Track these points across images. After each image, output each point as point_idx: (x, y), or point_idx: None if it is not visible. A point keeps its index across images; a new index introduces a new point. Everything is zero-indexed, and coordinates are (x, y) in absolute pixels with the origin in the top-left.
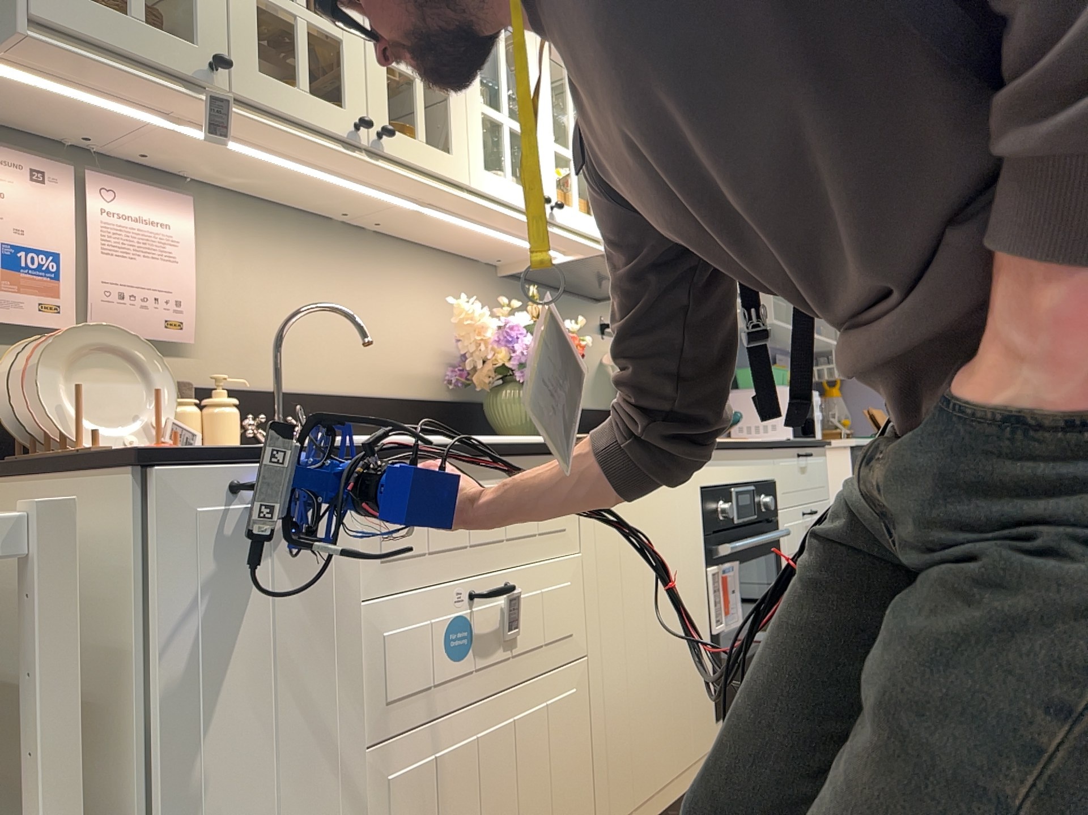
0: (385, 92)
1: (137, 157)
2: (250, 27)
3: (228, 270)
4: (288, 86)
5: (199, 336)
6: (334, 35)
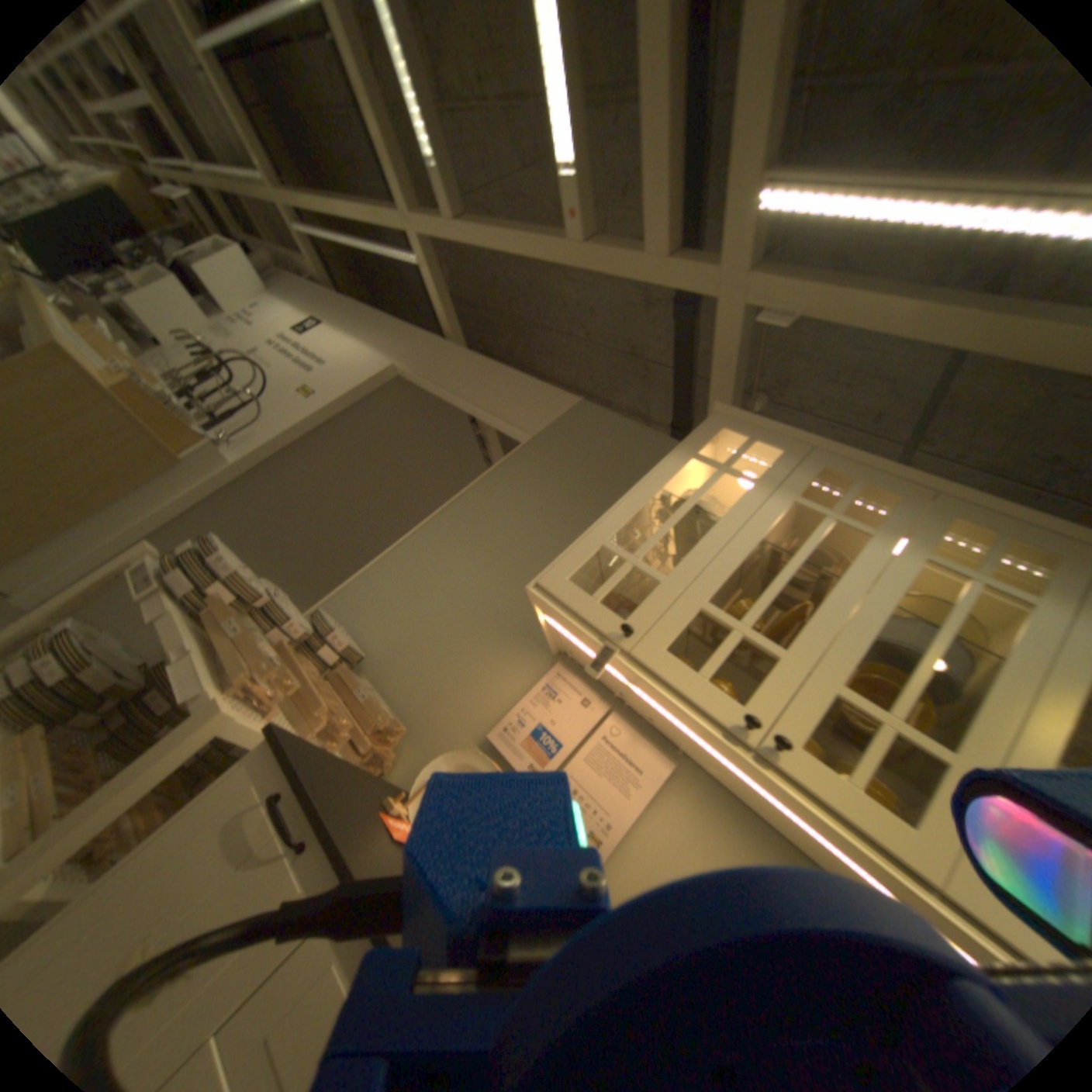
0: (819, 719)
1: (648, 722)
2: (682, 627)
3: (678, 843)
4: (690, 672)
5: (615, 872)
6: (774, 656)
